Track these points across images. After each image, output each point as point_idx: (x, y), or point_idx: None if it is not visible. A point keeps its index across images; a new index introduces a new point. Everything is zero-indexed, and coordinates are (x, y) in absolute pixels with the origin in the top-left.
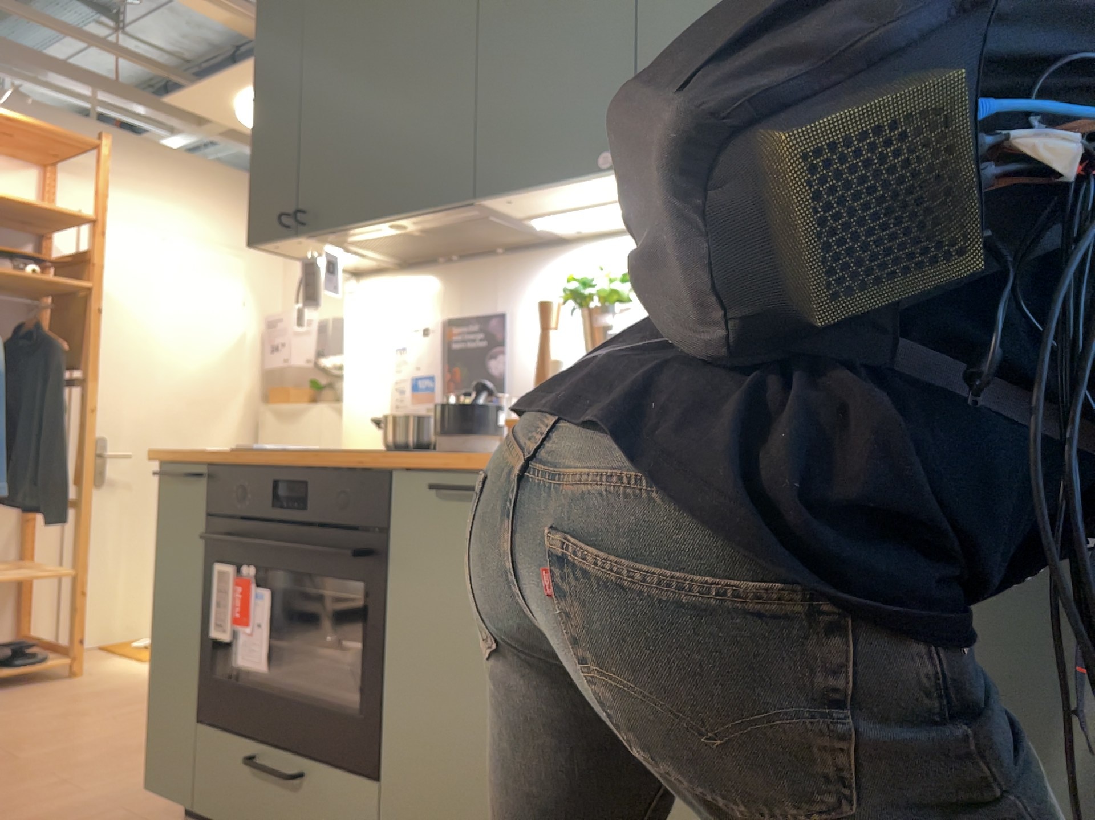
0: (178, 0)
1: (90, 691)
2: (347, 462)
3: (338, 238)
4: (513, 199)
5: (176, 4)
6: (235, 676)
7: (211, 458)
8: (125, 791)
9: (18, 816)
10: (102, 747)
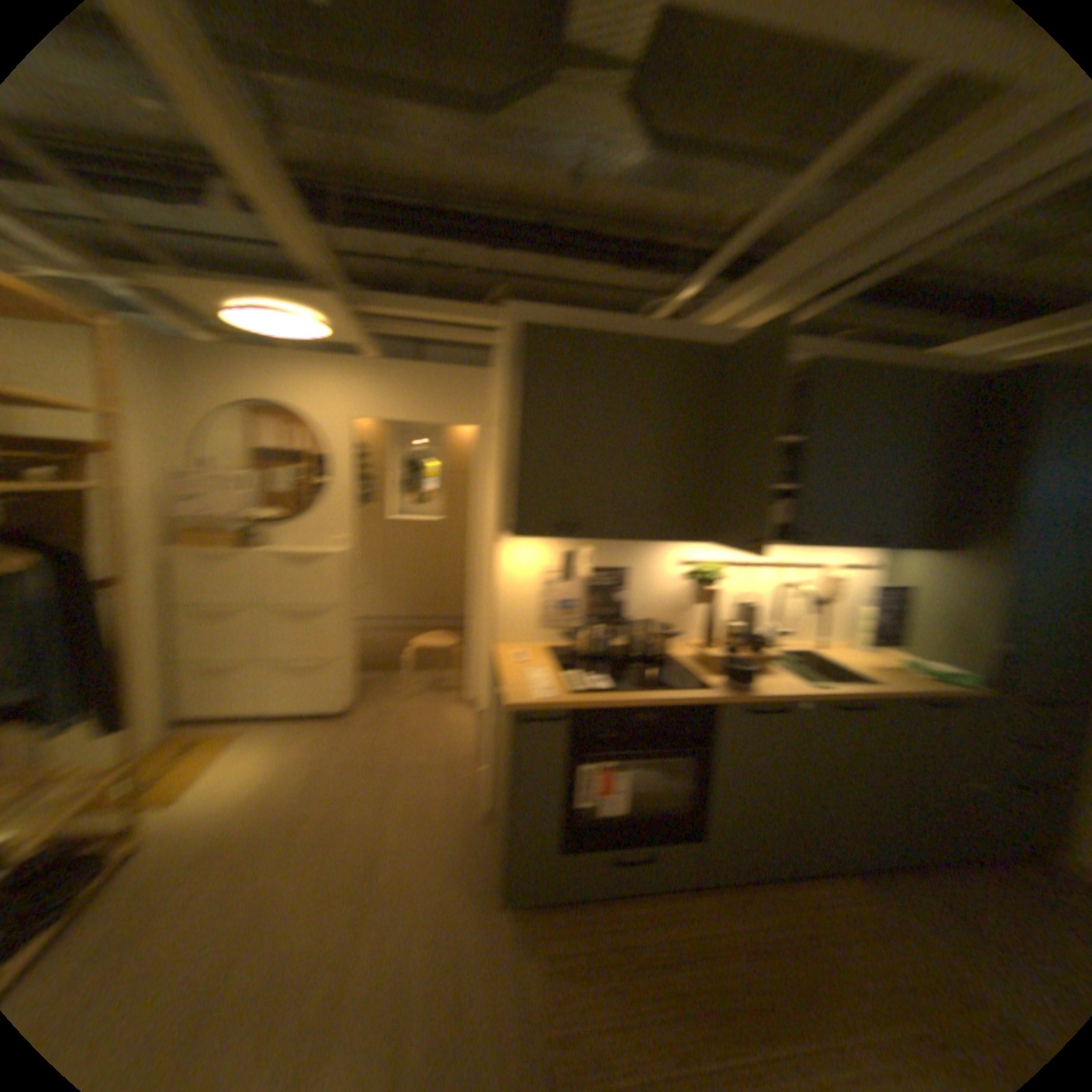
0: (285, 228)
1: (200, 852)
2: (689, 700)
3: (587, 538)
4: (717, 541)
5: (279, 229)
6: (579, 820)
7: (572, 704)
8: (432, 913)
9: (412, 977)
10: (339, 894)
